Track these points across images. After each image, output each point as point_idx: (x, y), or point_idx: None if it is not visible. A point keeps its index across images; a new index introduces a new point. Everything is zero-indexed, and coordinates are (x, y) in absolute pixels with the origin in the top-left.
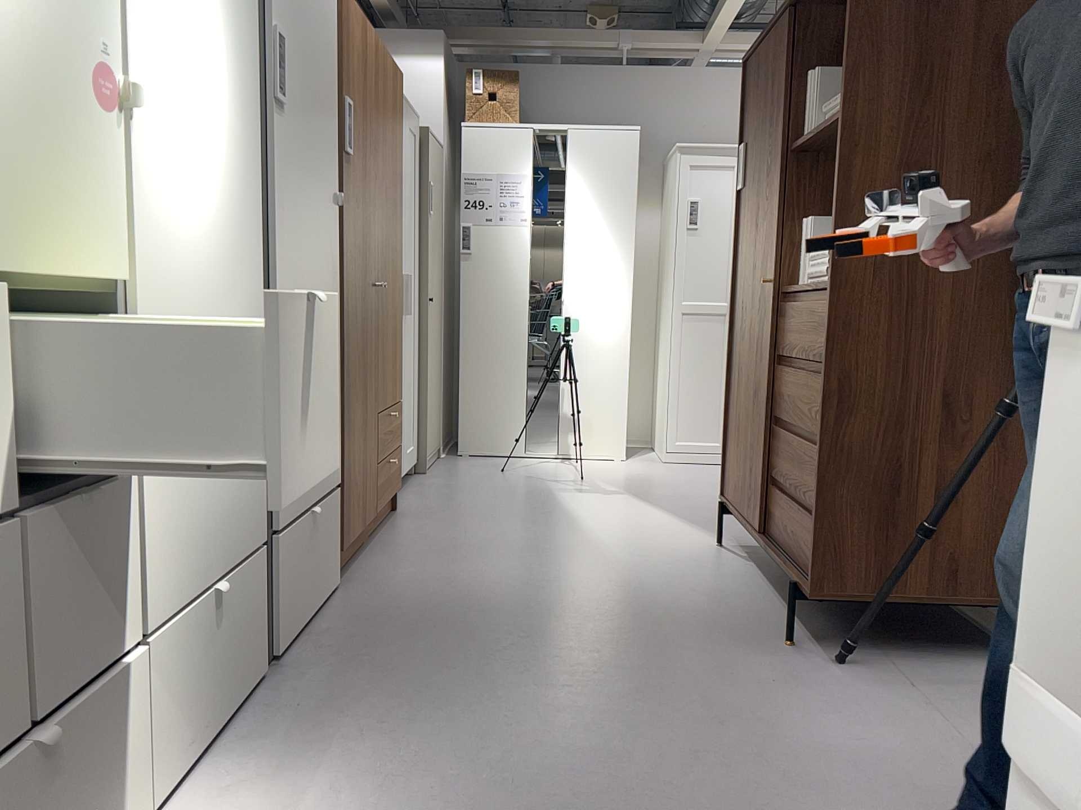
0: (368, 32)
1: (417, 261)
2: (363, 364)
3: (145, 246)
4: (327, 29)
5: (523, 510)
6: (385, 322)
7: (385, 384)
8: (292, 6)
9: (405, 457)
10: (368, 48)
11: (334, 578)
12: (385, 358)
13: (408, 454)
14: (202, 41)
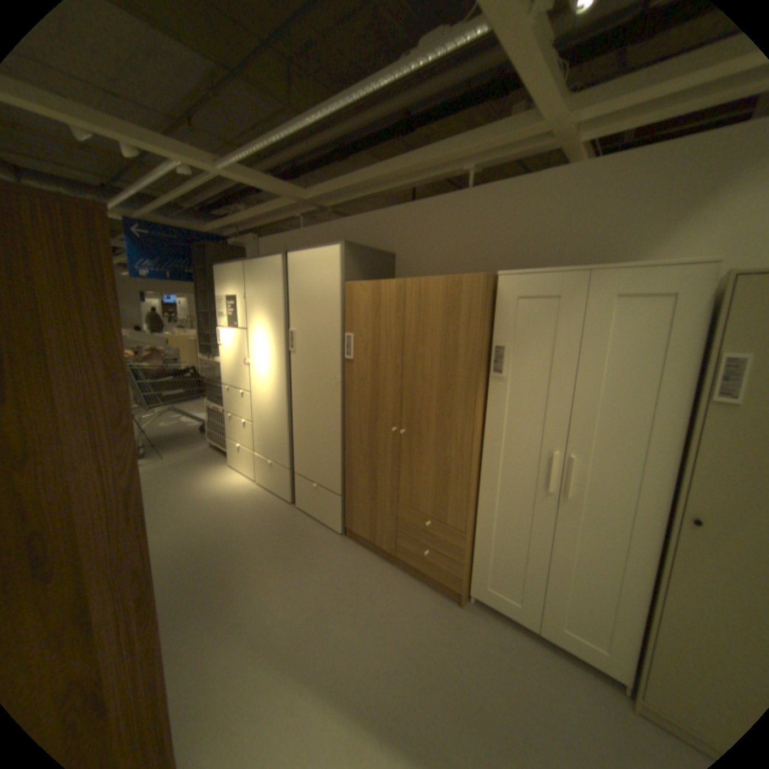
0: (383, 287)
1: (666, 458)
2: (374, 464)
3: (254, 388)
4: (329, 312)
5: (425, 705)
6: (419, 458)
7: (417, 496)
8: (302, 319)
9: (556, 628)
10: (383, 296)
11: (335, 527)
12: (418, 480)
13: (570, 636)
14: (266, 347)
